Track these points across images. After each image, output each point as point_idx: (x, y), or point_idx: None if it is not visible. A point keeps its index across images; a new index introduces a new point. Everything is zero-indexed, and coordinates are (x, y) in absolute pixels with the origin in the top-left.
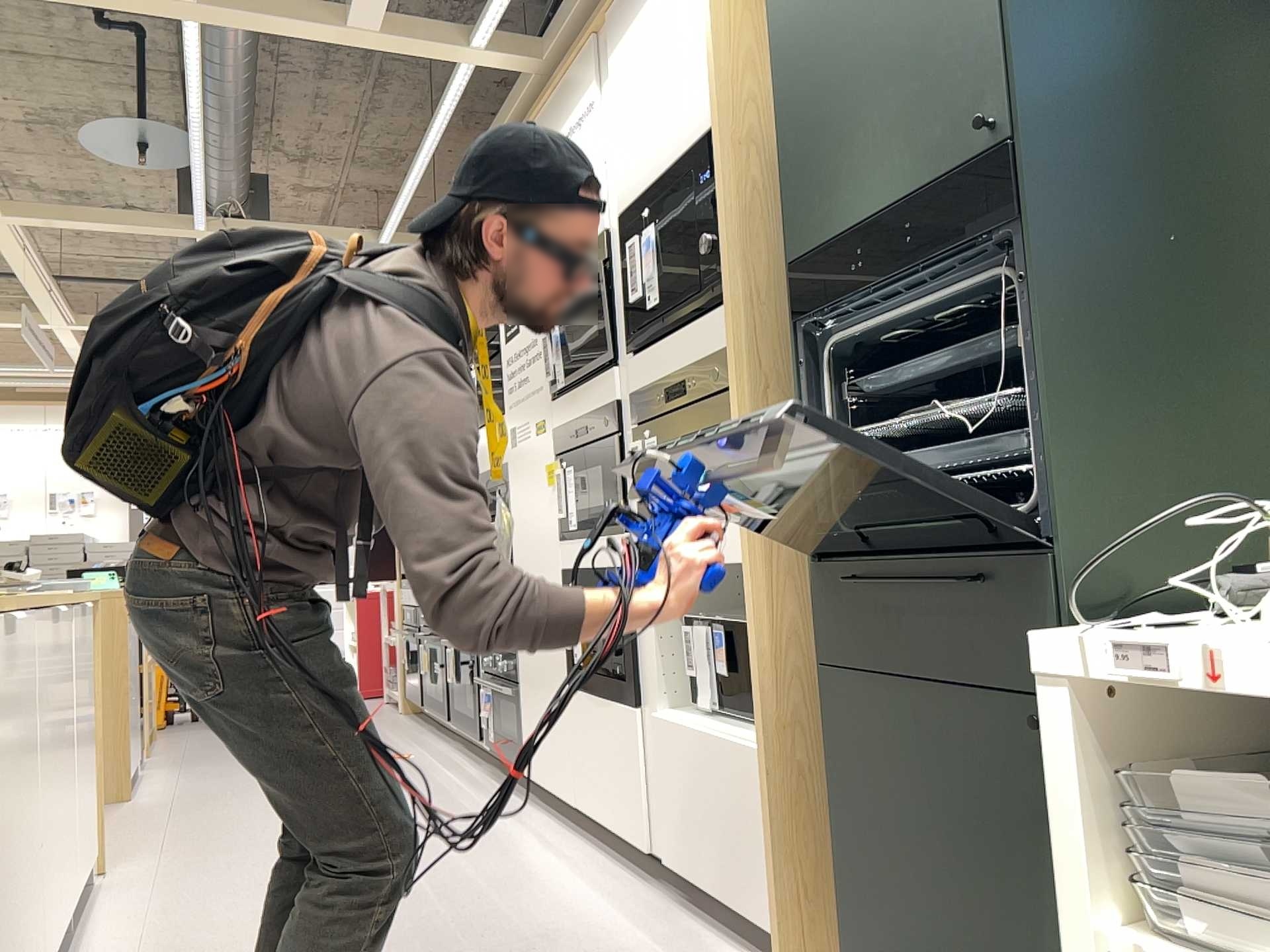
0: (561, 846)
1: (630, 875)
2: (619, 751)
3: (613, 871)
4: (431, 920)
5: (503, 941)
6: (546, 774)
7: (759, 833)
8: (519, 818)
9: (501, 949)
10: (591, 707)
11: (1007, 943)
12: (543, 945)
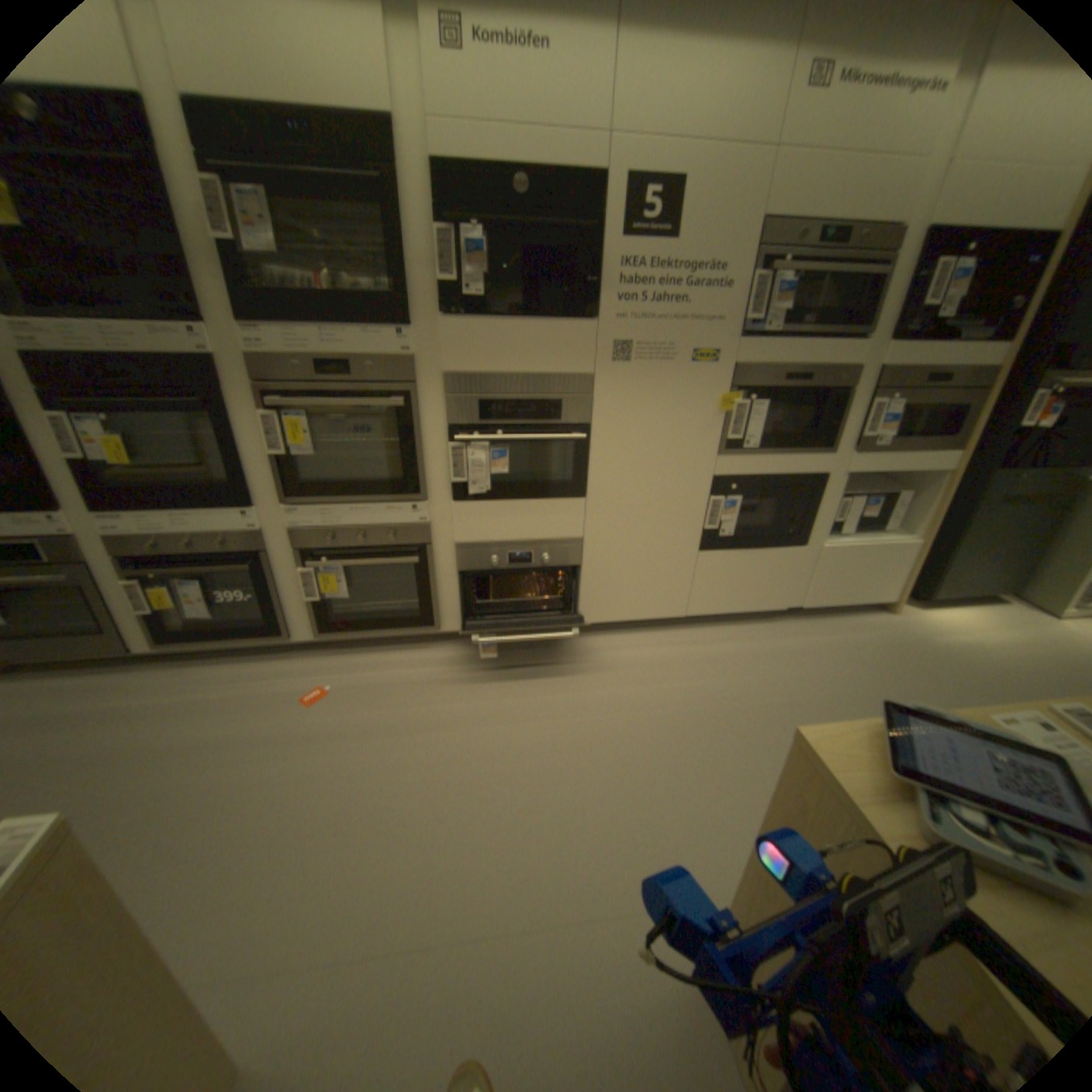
0: (693, 639)
1: (753, 625)
2: (769, 571)
3: (746, 629)
4: (824, 702)
5: (855, 678)
6: (630, 611)
7: (898, 572)
8: (617, 647)
9: (866, 679)
10: (734, 556)
11: (1007, 564)
12: (857, 665)
